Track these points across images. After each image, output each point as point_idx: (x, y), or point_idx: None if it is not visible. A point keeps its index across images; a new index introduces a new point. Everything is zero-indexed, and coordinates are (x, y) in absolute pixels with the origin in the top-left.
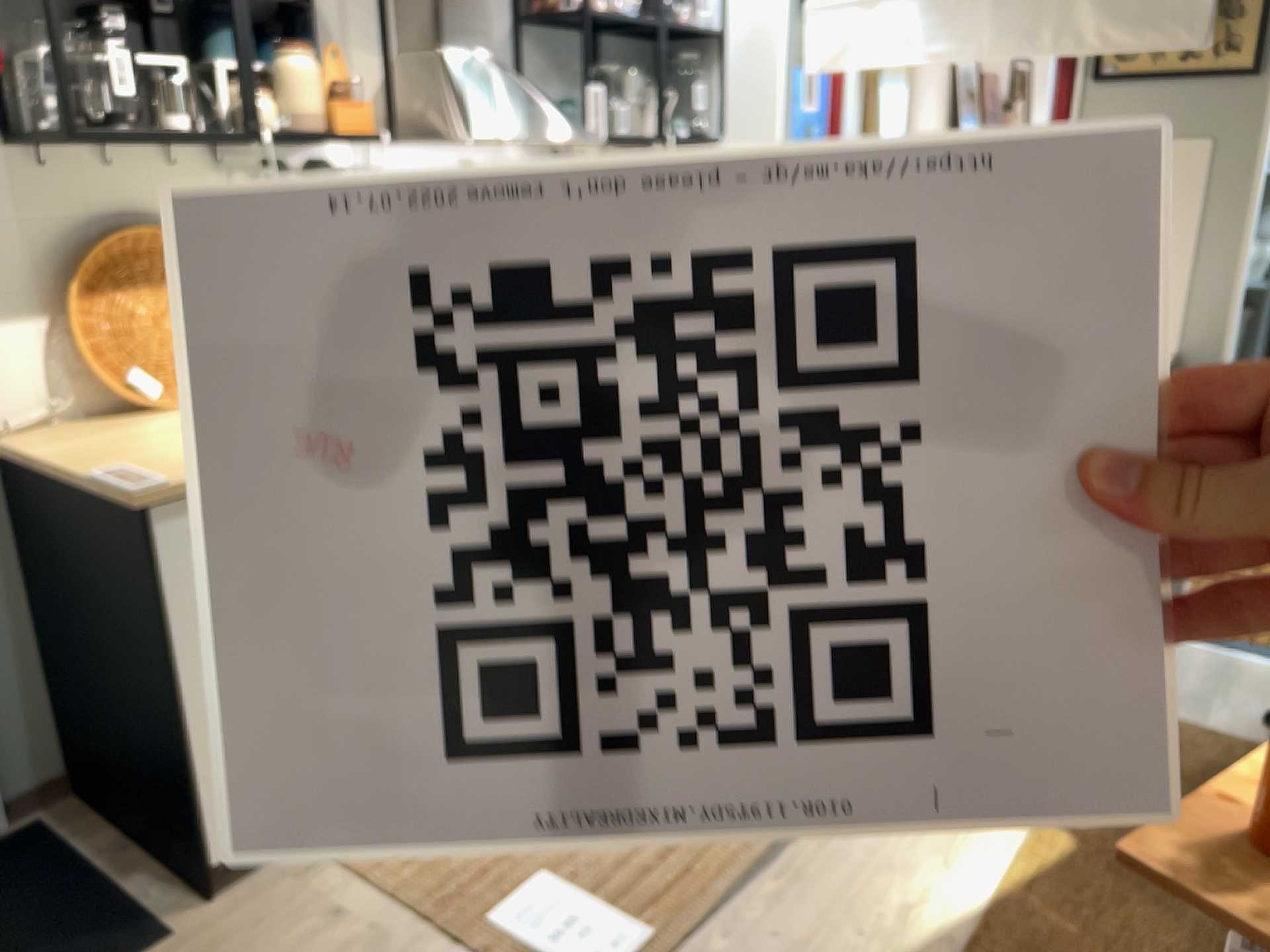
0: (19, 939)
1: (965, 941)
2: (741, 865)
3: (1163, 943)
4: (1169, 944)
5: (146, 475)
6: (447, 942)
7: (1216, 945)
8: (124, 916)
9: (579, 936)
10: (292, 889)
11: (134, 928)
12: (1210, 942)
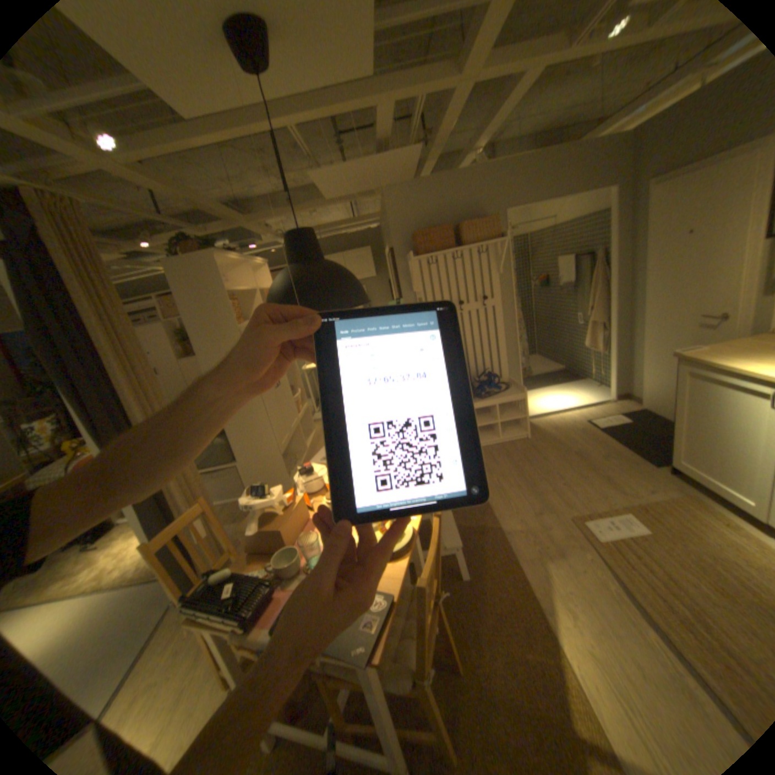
0: (669, 449)
1: (551, 619)
2: (632, 585)
3: (501, 670)
4: (499, 669)
5: (692, 350)
6: (628, 507)
7: (490, 699)
8: (672, 462)
9: (612, 528)
10: (673, 488)
11: (665, 463)
12: (492, 698)
